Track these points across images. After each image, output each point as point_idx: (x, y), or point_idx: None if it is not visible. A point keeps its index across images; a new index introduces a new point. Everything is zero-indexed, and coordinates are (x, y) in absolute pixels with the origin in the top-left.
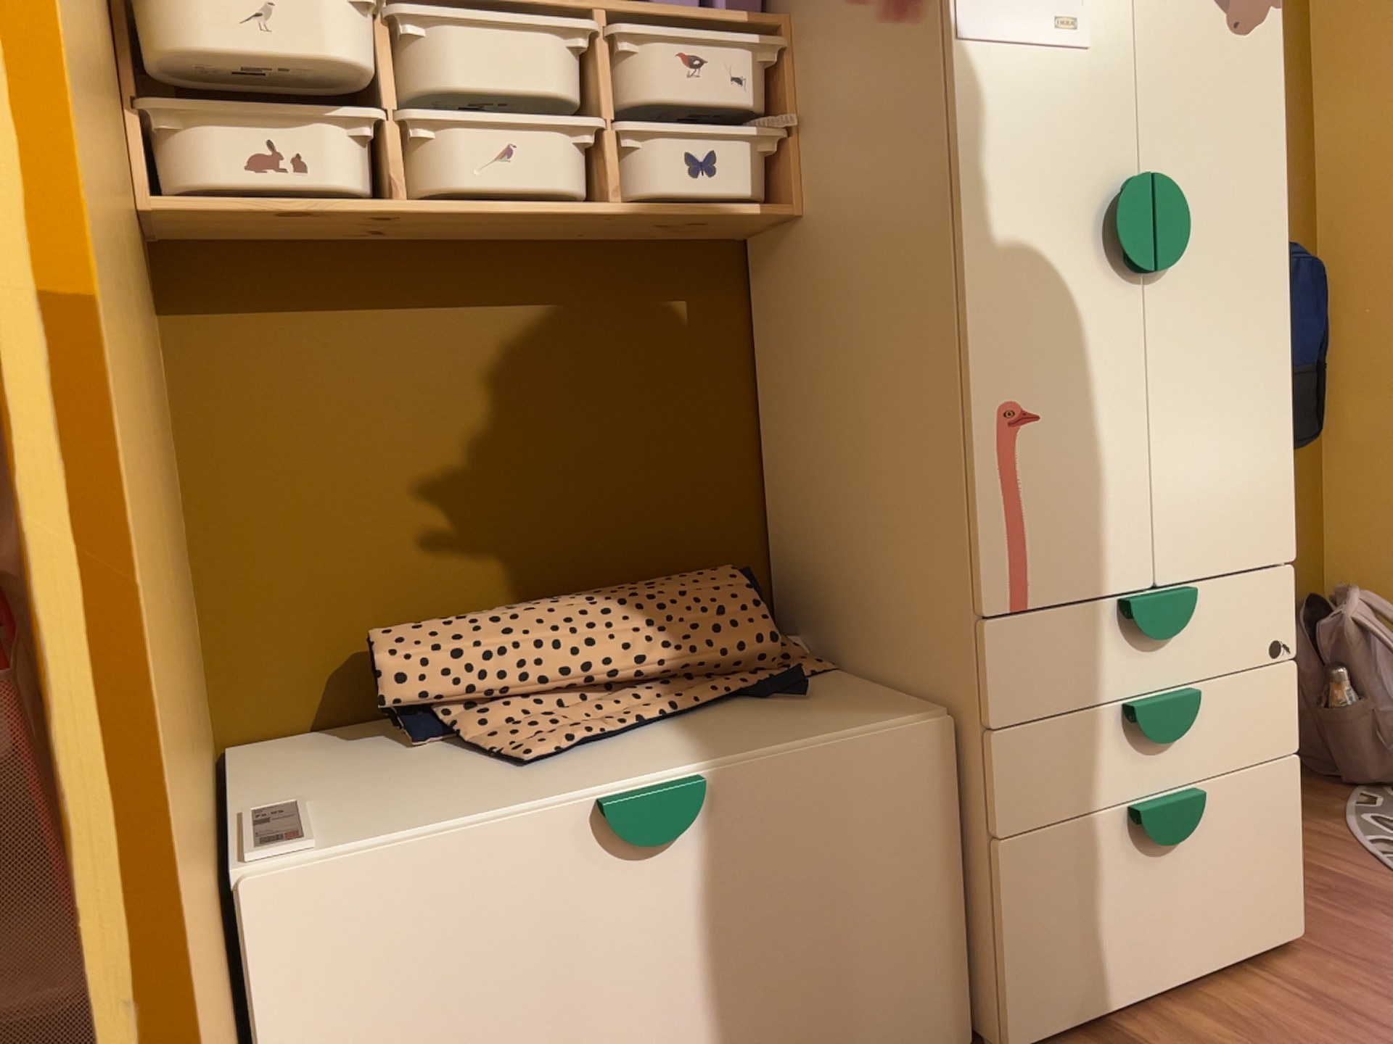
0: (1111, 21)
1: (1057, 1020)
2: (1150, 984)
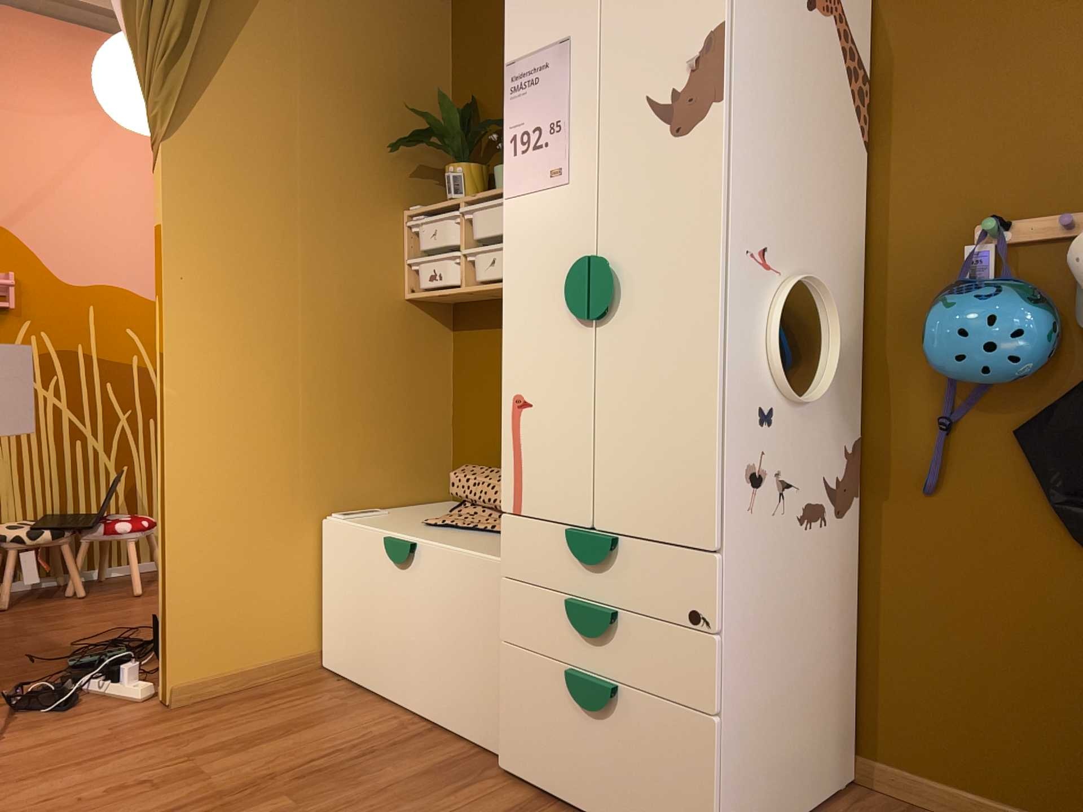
0: (582, 161)
1: (521, 770)
2: (578, 800)
